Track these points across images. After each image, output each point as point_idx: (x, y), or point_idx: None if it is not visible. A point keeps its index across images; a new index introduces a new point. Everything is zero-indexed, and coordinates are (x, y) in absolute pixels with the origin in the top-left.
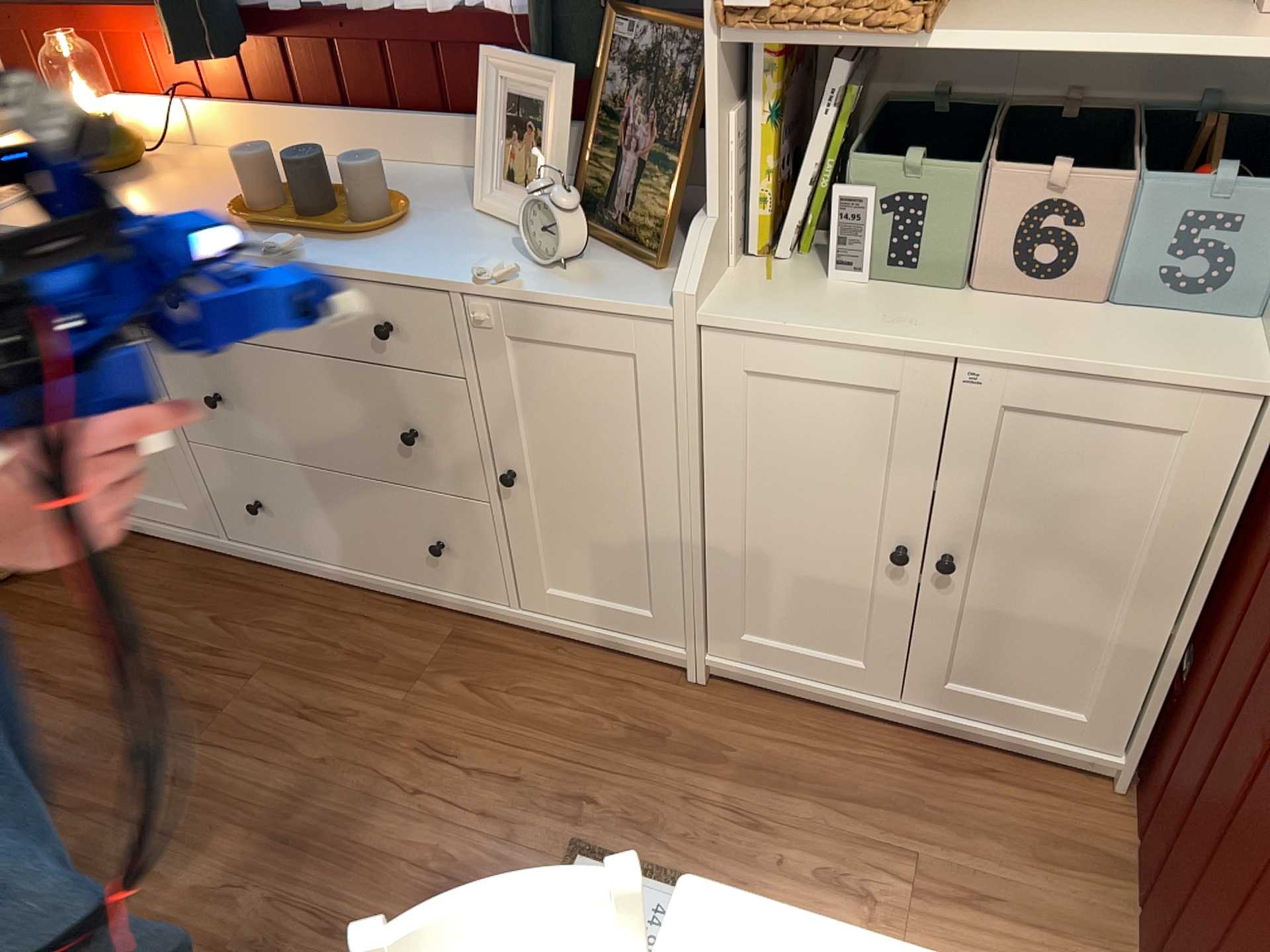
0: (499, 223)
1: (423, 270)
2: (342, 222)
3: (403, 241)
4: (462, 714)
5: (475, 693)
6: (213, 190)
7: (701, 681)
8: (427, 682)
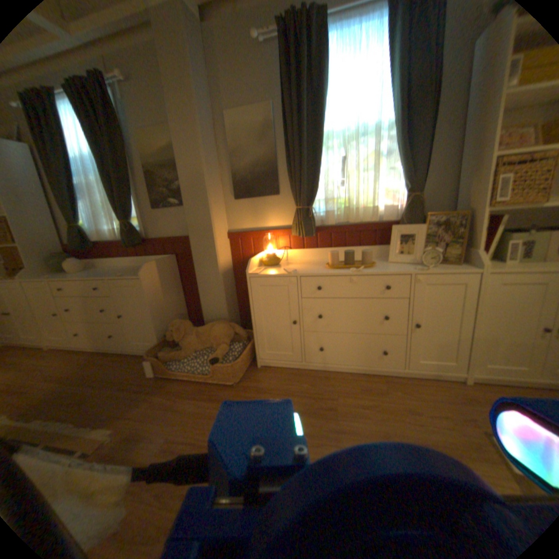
0: (396, 263)
1: (396, 270)
2: (355, 265)
3: (378, 267)
4: (411, 404)
5: (409, 397)
6: (302, 265)
7: (471, 386)
8: (391, 396)
